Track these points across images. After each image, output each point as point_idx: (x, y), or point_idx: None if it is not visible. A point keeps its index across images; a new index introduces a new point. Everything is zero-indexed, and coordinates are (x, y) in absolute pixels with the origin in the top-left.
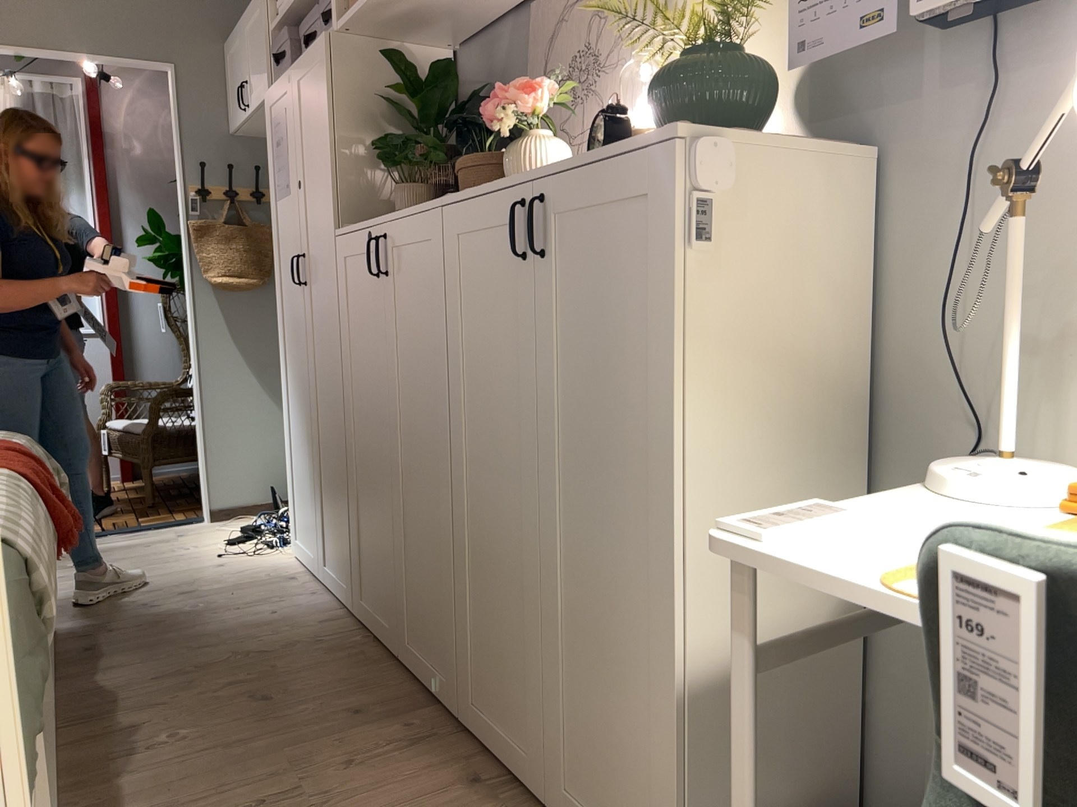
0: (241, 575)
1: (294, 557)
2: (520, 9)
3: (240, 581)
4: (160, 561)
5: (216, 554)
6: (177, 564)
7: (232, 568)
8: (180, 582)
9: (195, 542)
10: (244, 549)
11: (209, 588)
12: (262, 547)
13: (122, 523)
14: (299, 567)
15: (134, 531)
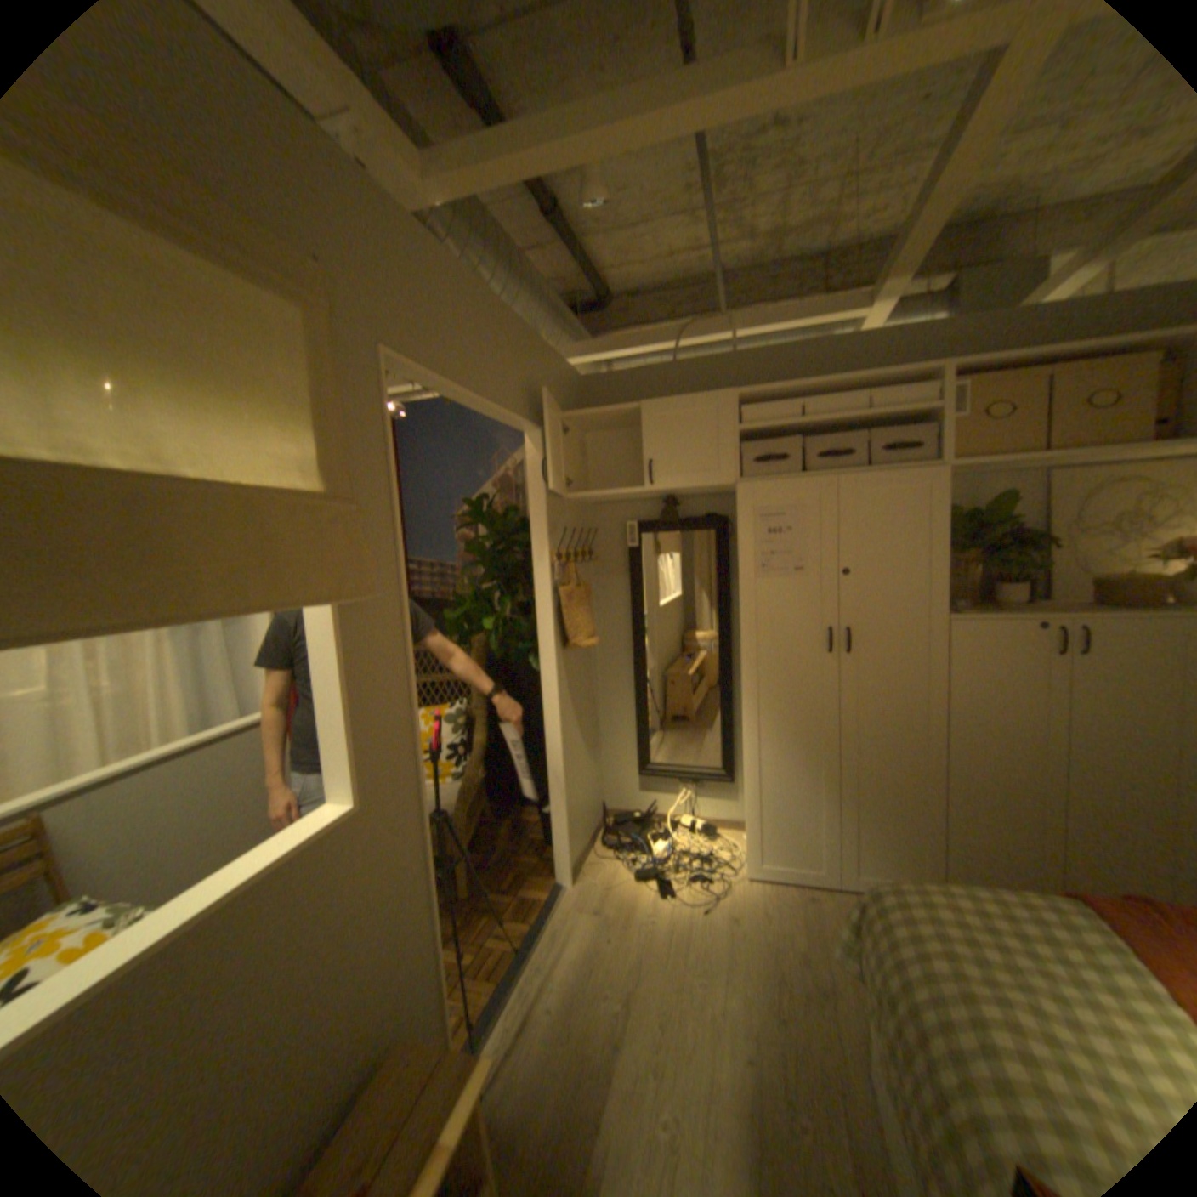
0: (776, 921)
1: (753, 884)
2: (1020, 472)
3: (794, 927)
4: (677, 950)
5: (694, 915)
6: (700, 943)
7: (748, 919)
8: (766, 958)
9: (631, 914)
10: (694, 898)
11: (800, 948)
12: (699, 888)
13: (501, 936)
14: (785, 890)
15: (539, 938)
